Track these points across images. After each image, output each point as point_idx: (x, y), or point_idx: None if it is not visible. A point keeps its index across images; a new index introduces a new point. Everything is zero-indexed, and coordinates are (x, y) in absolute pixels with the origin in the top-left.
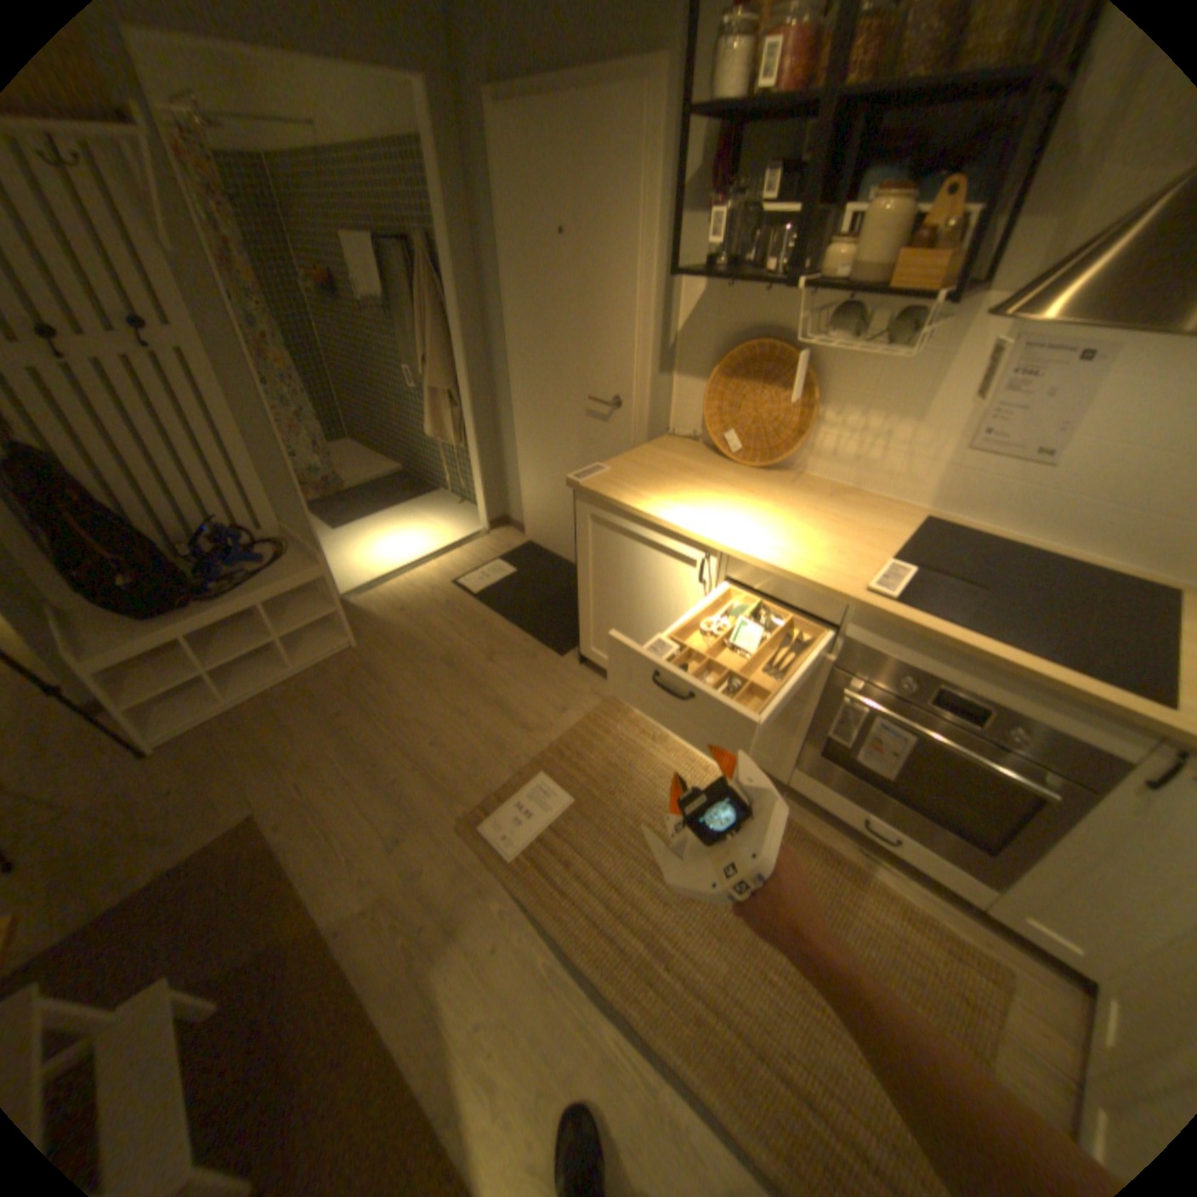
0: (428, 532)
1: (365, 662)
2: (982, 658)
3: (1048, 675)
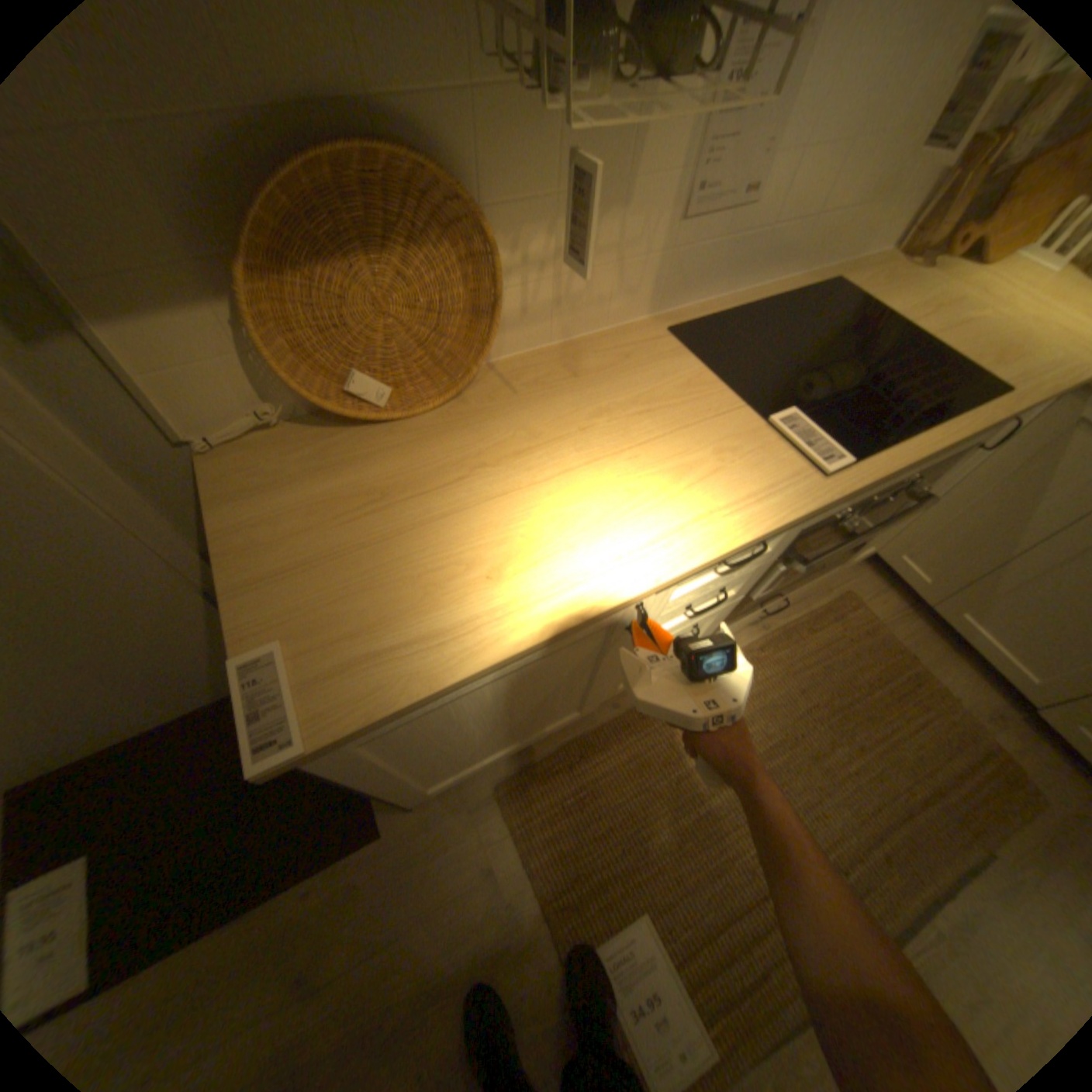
0: None
1: None
2: (931, 456)
3: (975, 431)
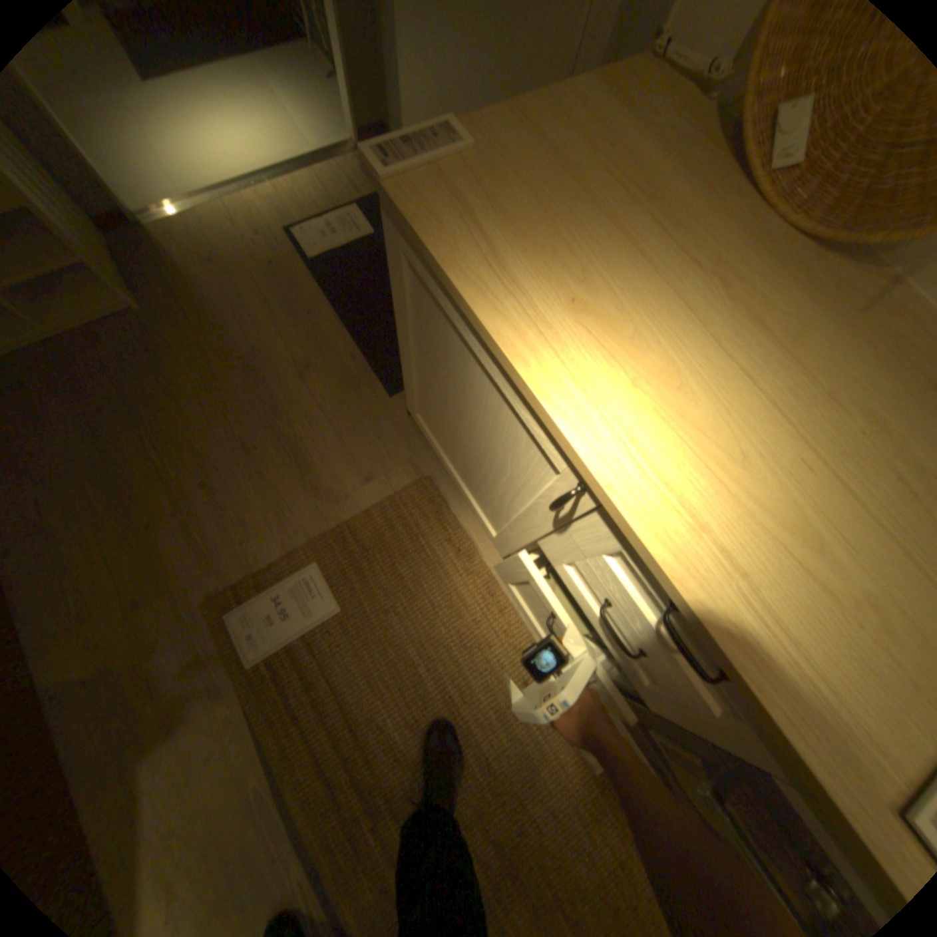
0: (272, 125)
1: (145, 339)
2: None
3: None
